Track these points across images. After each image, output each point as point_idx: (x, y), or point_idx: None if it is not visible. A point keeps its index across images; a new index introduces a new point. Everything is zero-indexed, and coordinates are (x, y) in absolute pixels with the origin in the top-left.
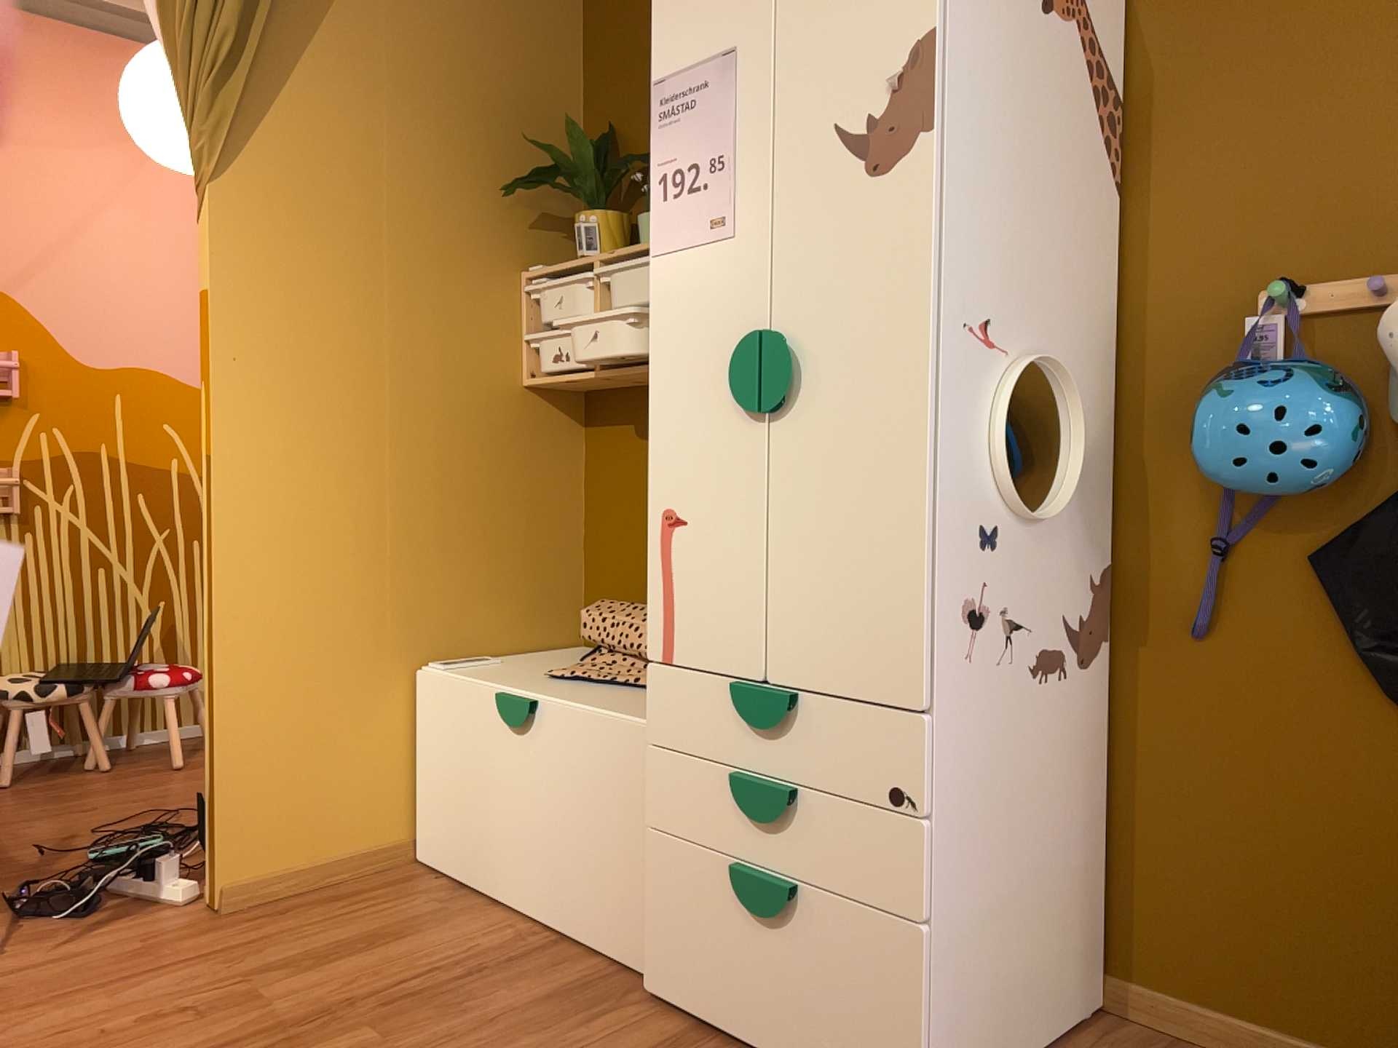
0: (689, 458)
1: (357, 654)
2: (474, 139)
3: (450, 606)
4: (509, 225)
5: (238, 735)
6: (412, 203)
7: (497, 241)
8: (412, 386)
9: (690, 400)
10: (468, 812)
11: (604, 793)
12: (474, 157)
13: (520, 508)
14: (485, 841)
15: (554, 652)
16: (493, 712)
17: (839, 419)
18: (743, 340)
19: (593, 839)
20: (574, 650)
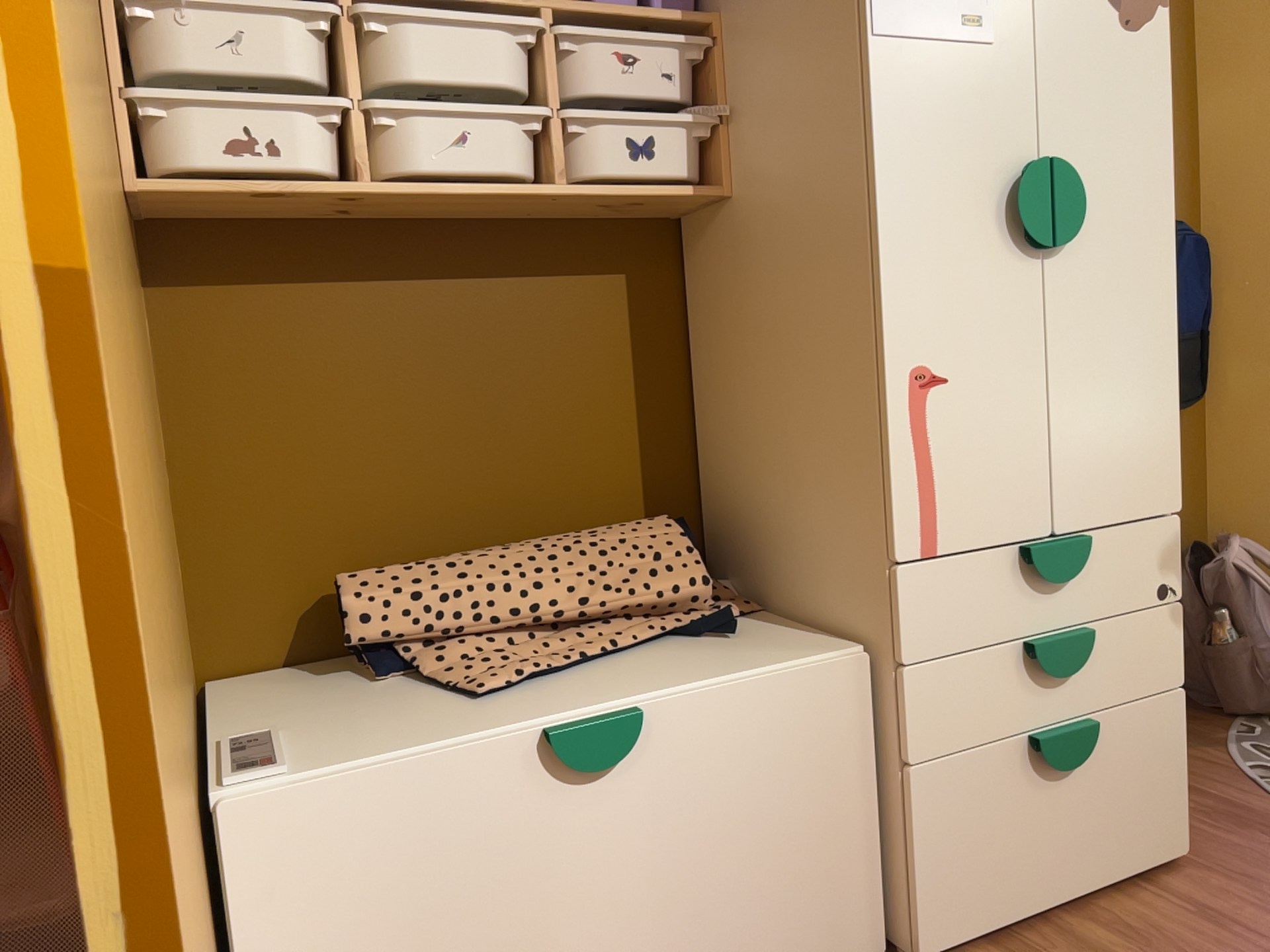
0: (949, 302)
1: None
2: None
3: None
4: None
5: None
6: None
7: None
8: None
9: (945, 232)
10: None
11: (791, 775)
12: None
13: None
14: None
15: (235, 697)
16: (522, 776)
17: (1108, 260)
18: (1035, 169)
19: (776, 848)
20: (230, 686)
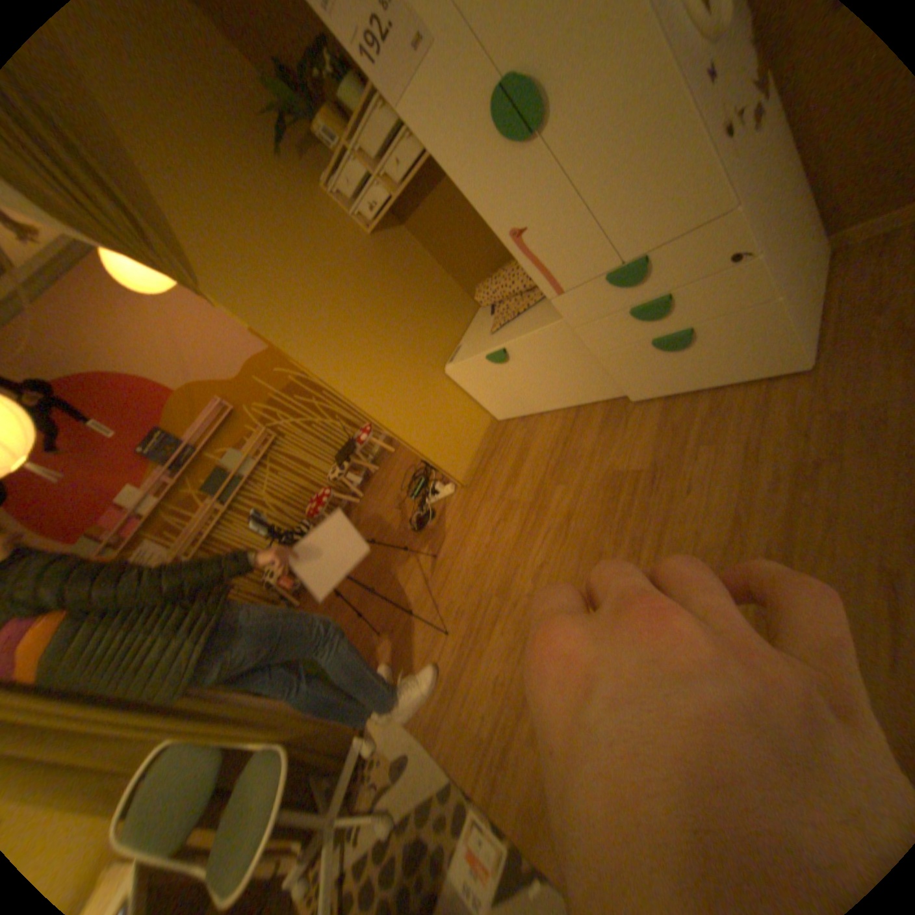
0: (505, 194)
1: (425, 385)
2: (237, 139)
3: (432, 339)
4: (292, 166)
5: (422, 441)
6: (255, 203)
7: (297, 180)
8: (341, 279)
9: (482, 165)
10: (507, 395)
11: (562, 354)
12: (248, 150)
13: (416, 281)
14: (522, 398)
15: (475, 318)
16: (489, 361)
17: (587, 90)
18: (494, 100)
19: (569, 370)
20: (479, 310)
